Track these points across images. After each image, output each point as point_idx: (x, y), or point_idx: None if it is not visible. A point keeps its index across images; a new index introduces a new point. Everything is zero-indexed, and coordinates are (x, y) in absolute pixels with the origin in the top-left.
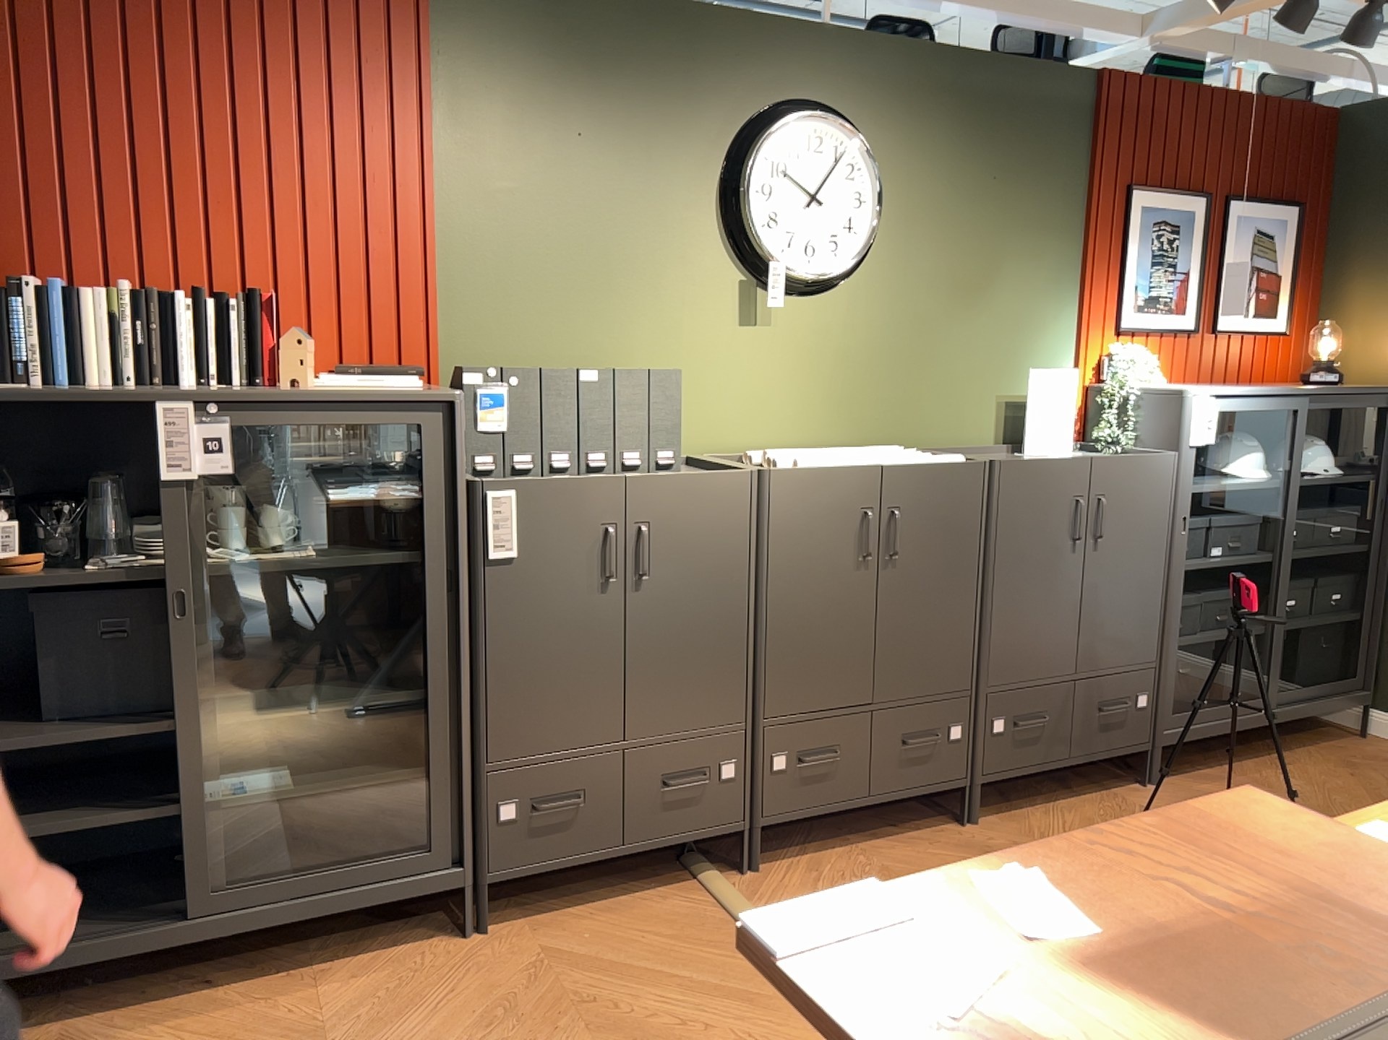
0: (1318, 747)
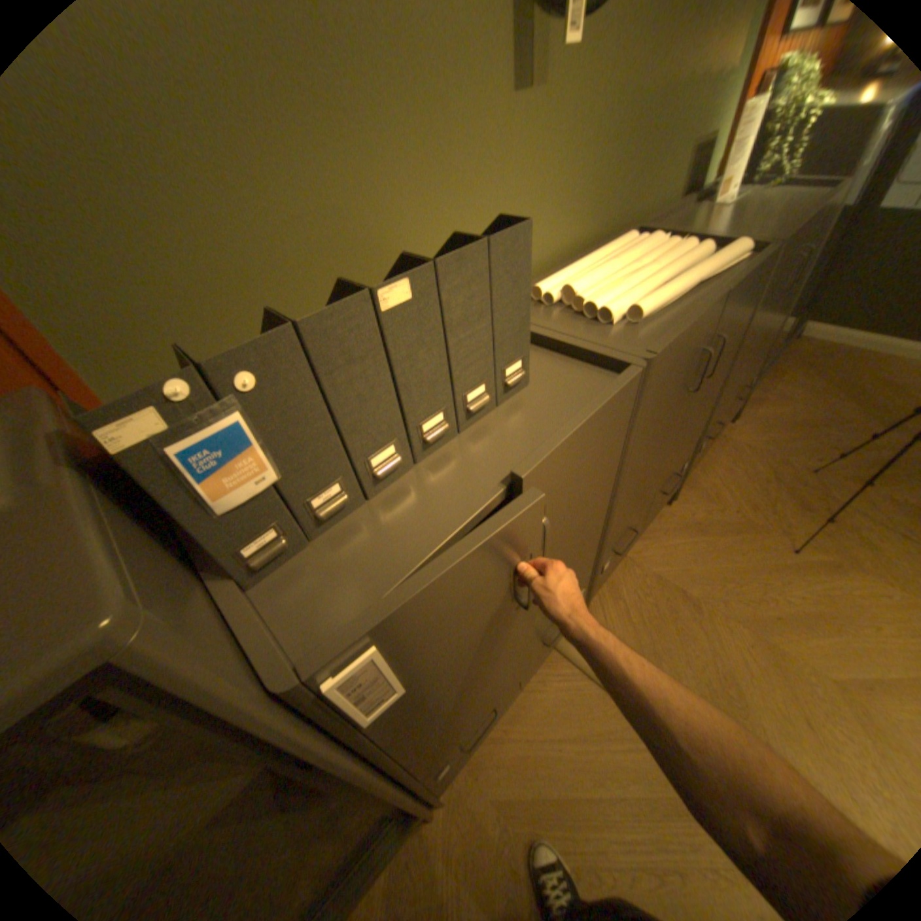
0: (783, 354)
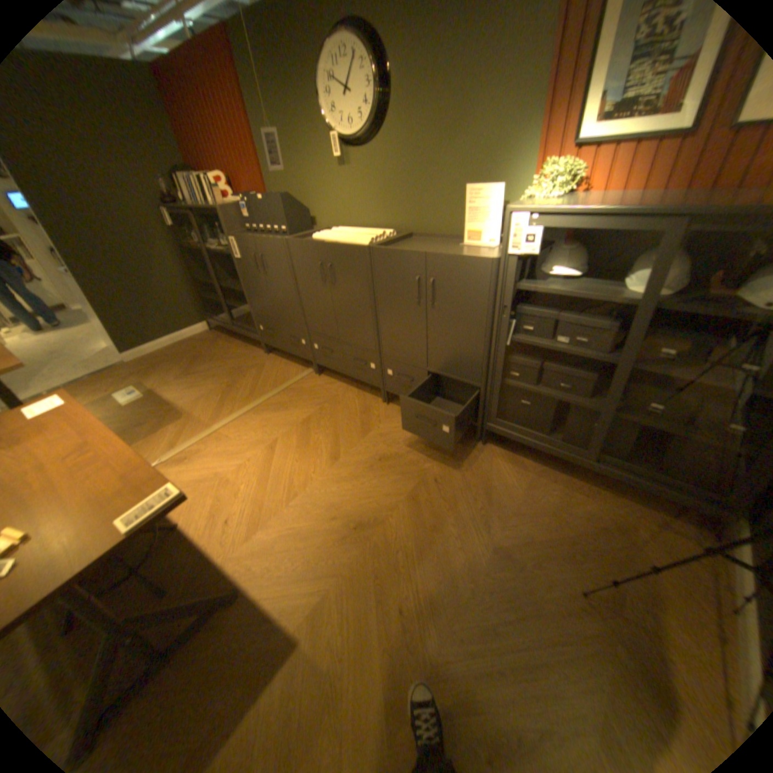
0: (647, 511)
